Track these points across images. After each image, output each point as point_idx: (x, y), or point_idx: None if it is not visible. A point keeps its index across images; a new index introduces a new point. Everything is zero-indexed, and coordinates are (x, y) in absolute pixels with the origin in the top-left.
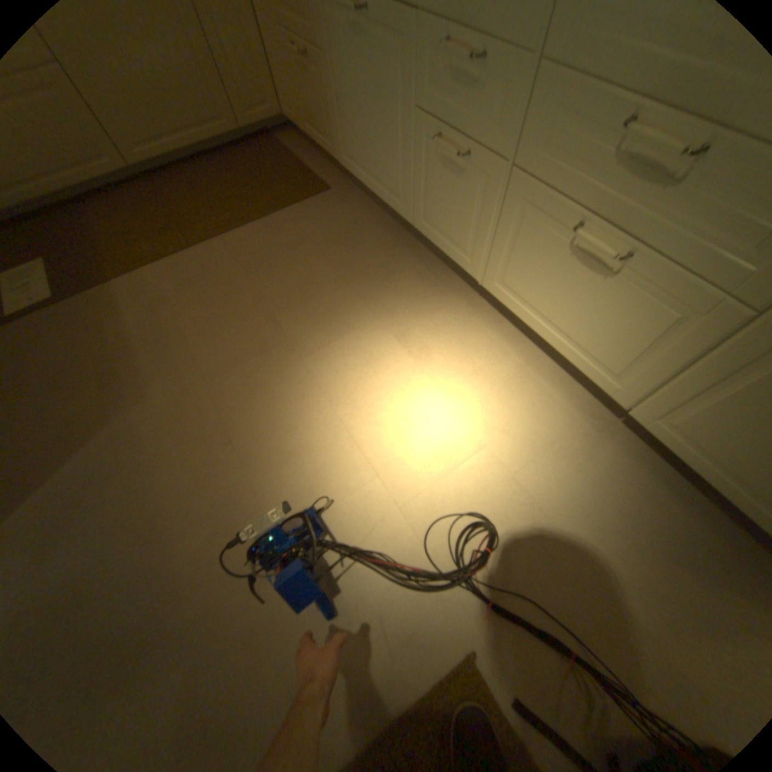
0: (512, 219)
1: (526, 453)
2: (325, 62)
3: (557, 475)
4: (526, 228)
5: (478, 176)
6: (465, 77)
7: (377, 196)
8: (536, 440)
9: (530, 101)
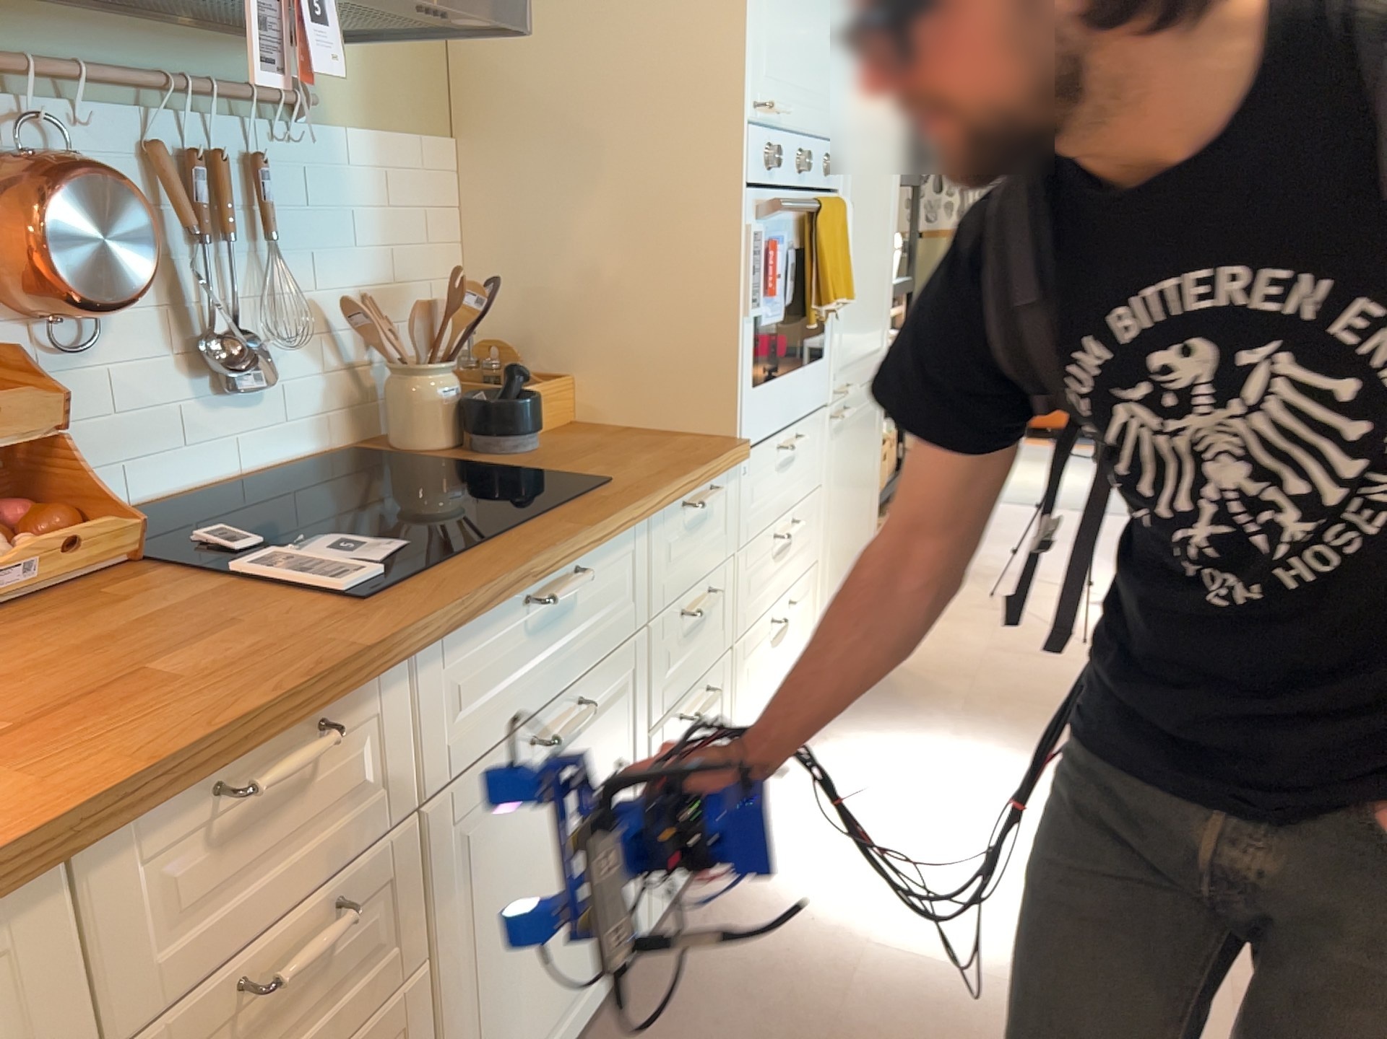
0: (741, 689)
1: (900, 768)
2: (450, 951)
3: (900, 749)
4: (750, 679)
5: (714, 698)
6: (696, 626)
7: (575, 1031)
8: (879, 766)
9: (737, 585)
